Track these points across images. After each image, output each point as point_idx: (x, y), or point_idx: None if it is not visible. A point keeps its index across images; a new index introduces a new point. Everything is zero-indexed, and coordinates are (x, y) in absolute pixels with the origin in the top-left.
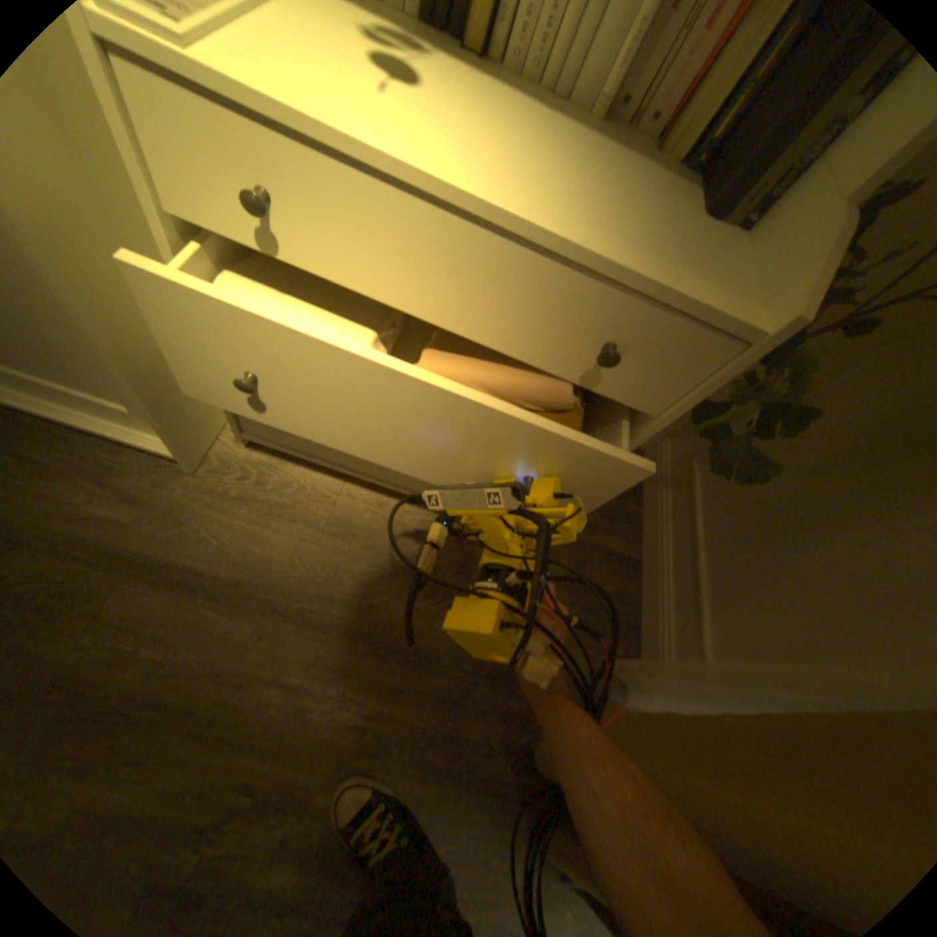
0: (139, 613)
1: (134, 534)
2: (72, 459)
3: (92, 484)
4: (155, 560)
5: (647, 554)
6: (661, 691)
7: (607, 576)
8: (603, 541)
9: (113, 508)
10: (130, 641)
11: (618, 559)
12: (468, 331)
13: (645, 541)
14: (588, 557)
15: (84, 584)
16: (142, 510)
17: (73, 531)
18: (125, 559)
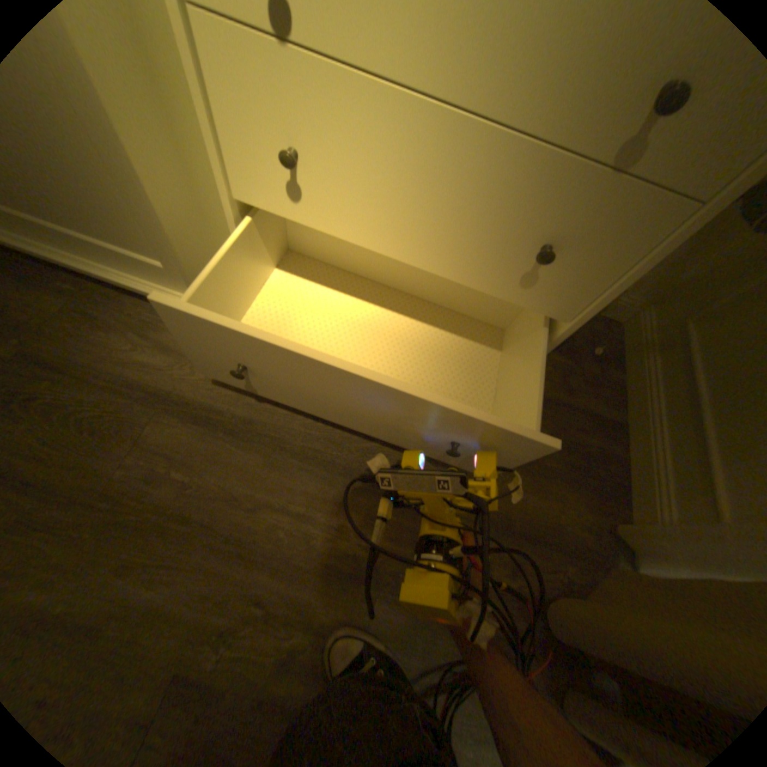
0: (170, 441)
1: (168, 377)
2: (122, 316)
3: (136, 335)
4: (184, 398)
5: (634, 417)
6: (669, 546)
7: (592, 437)
8: (587, 404)
9: (152, 356)
10: (163, 464)
11: (603, 422)
12: (489, 104)
13: (631, 406)
14: (572, 419)
15: (128, 415)
16: (174, 358)
17: (121, 372)
18: (161, 396)
